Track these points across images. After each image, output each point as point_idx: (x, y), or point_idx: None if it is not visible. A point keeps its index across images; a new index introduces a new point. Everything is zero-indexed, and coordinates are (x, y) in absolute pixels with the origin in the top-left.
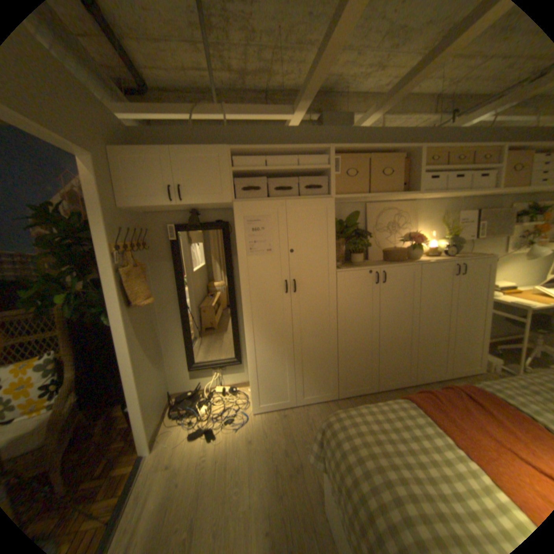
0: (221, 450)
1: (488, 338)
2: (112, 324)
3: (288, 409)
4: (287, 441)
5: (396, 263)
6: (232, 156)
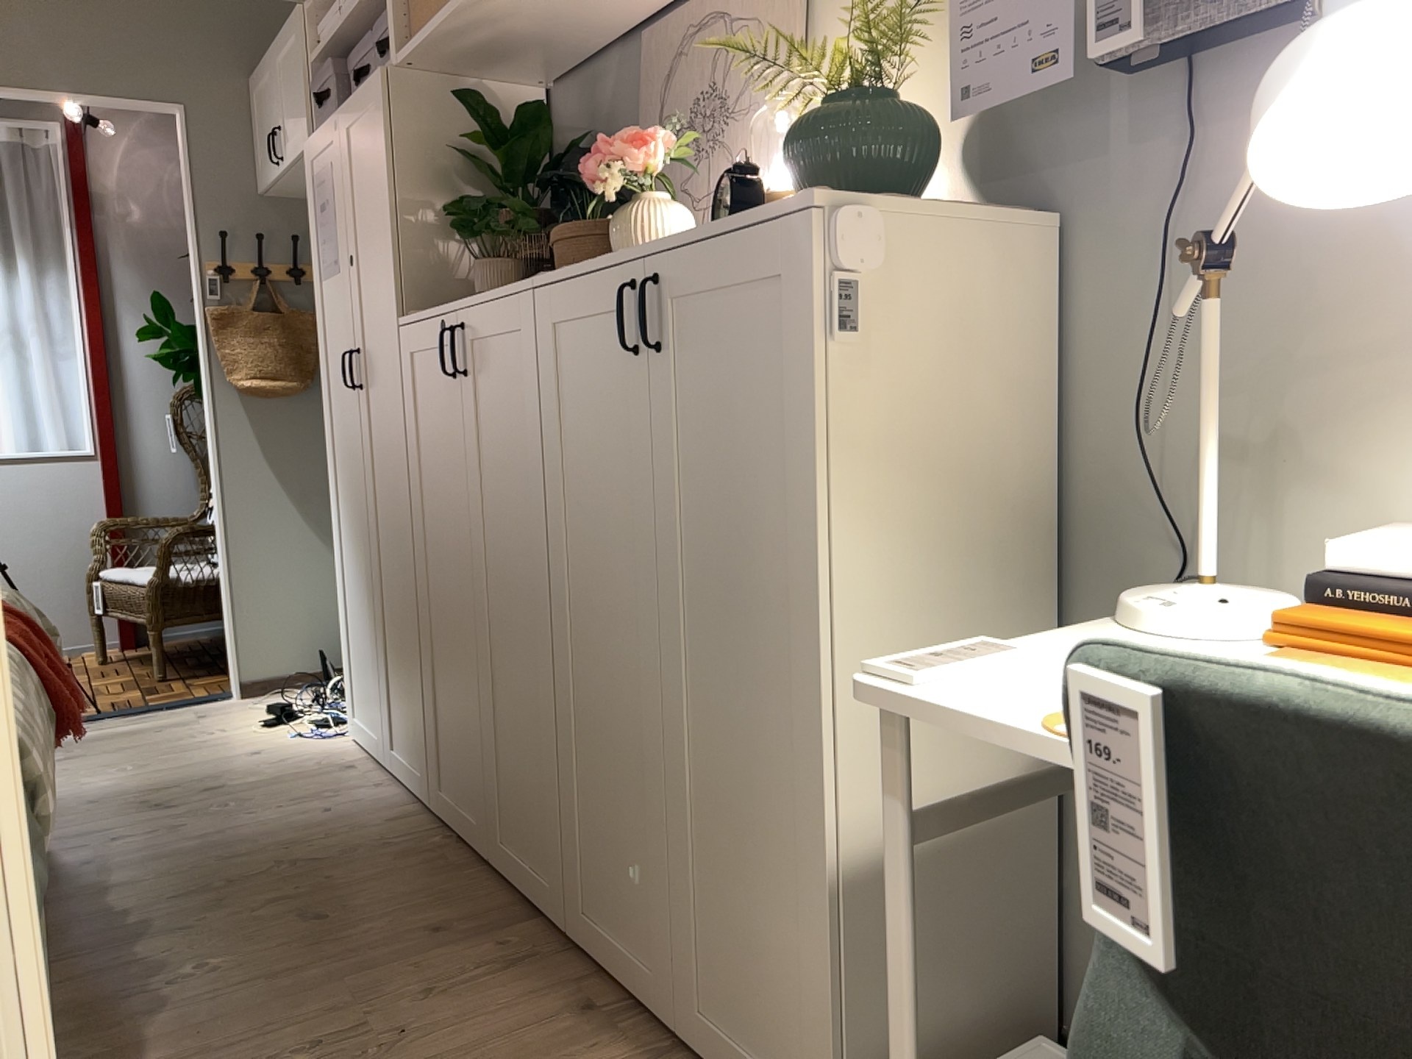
0: (238, 737)
1: (822, 889)
2: (204, 411)
3: (377, 763)
4: (254, 783)
5: (499, 291)
6: (319, 25)
